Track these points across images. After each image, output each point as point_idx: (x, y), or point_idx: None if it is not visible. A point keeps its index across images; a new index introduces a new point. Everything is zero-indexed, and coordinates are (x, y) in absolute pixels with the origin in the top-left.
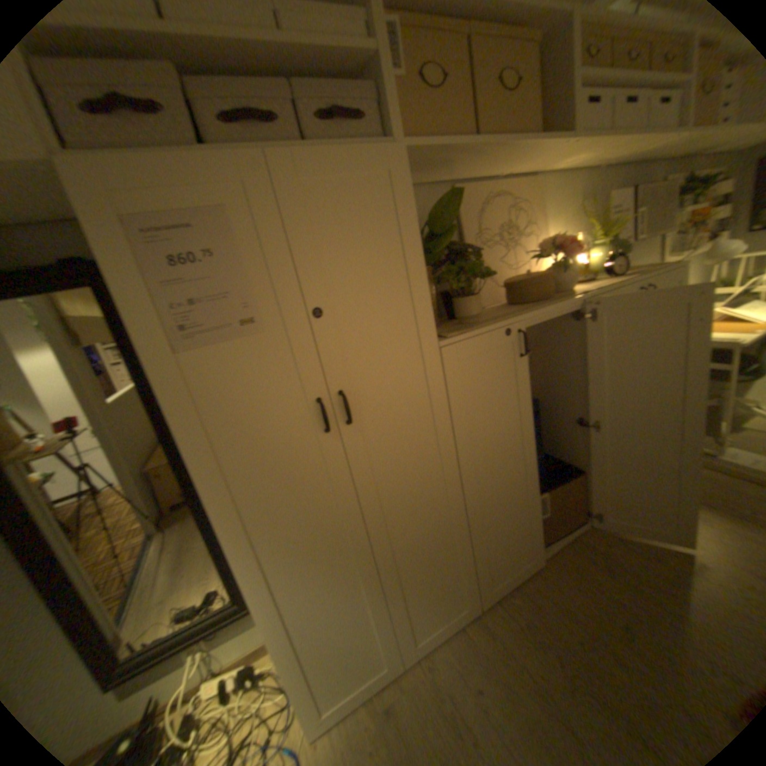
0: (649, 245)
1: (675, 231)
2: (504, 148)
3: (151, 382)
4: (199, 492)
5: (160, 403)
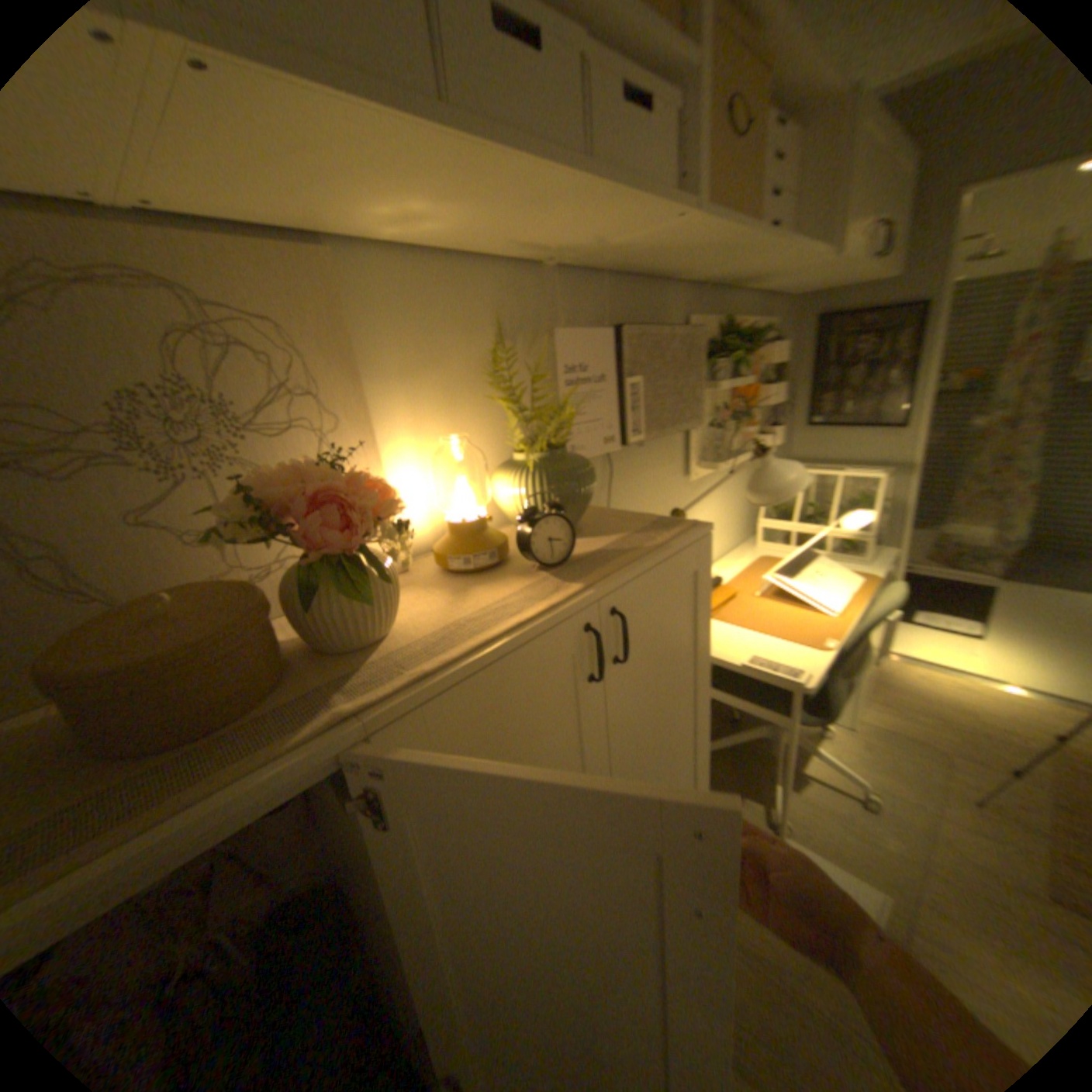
0: (662, 443)
1: (706, 418)
2: None
3: None
4: None
5: None
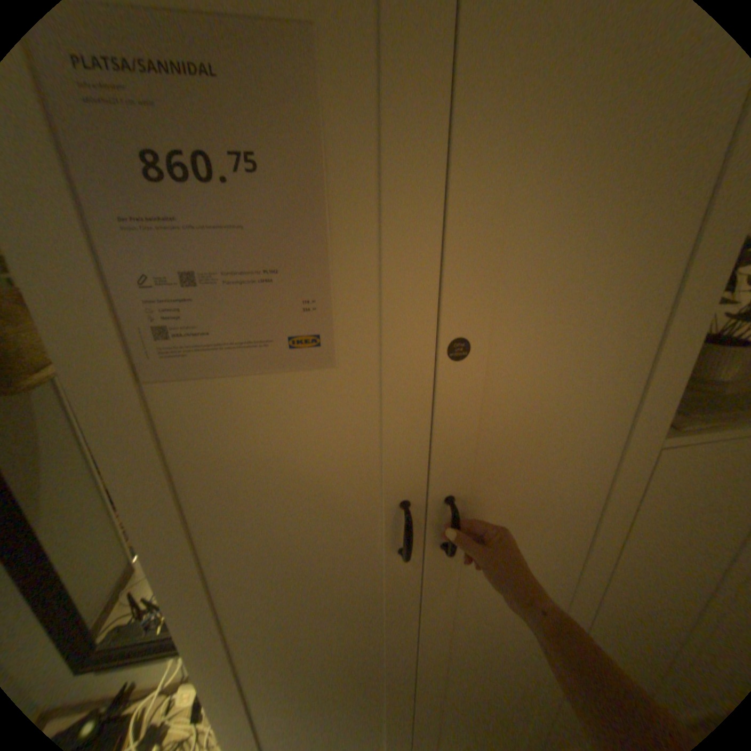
0: None
1: None
2: None
3: (87, 433)
4: (163, 610)
5: (104, 472)
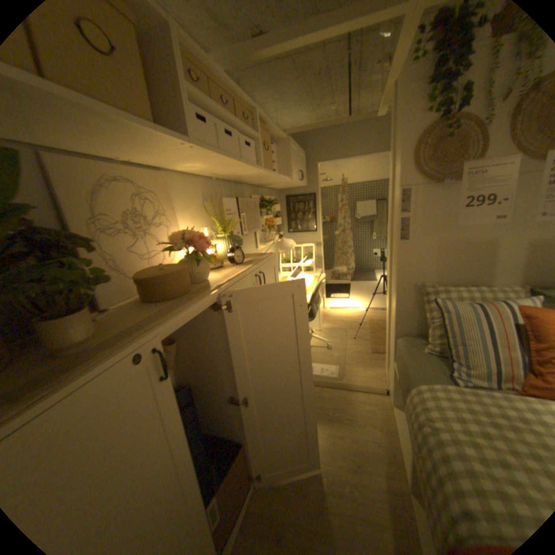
0: (249, 236)
1: (260, 229)
2: (104, 119)
3: None
4: None
5: None
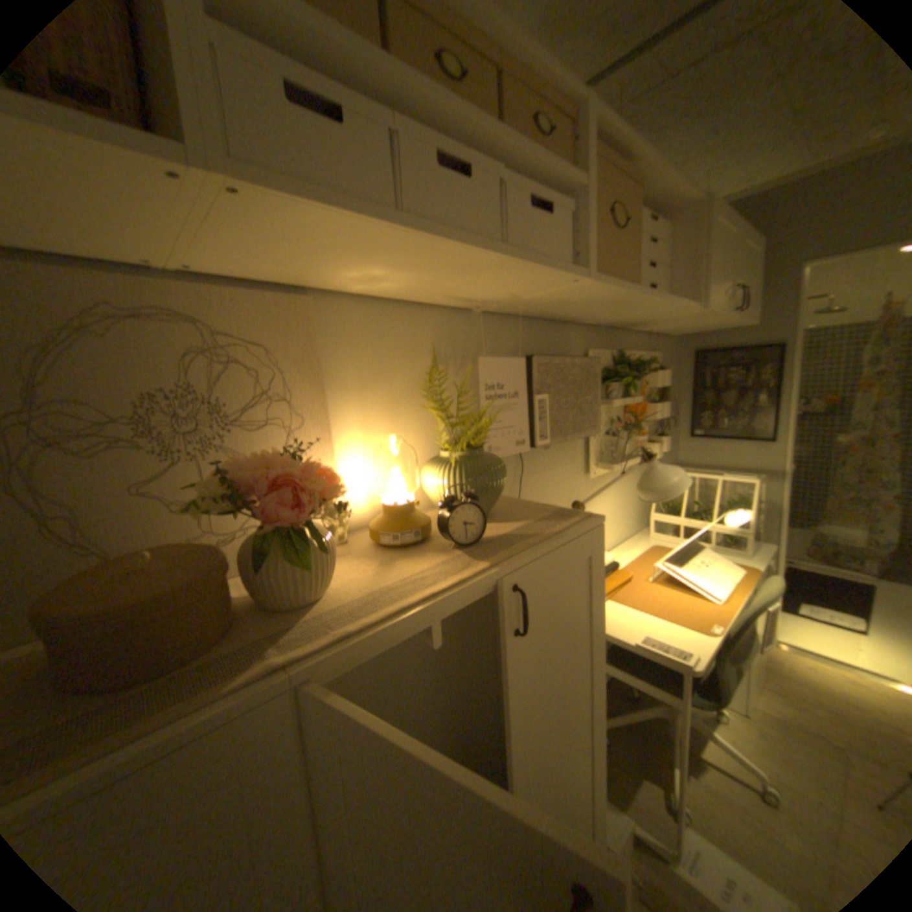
0: (566, 446)
1: (602, 428)
2: None
3: None
4: None
5: None
